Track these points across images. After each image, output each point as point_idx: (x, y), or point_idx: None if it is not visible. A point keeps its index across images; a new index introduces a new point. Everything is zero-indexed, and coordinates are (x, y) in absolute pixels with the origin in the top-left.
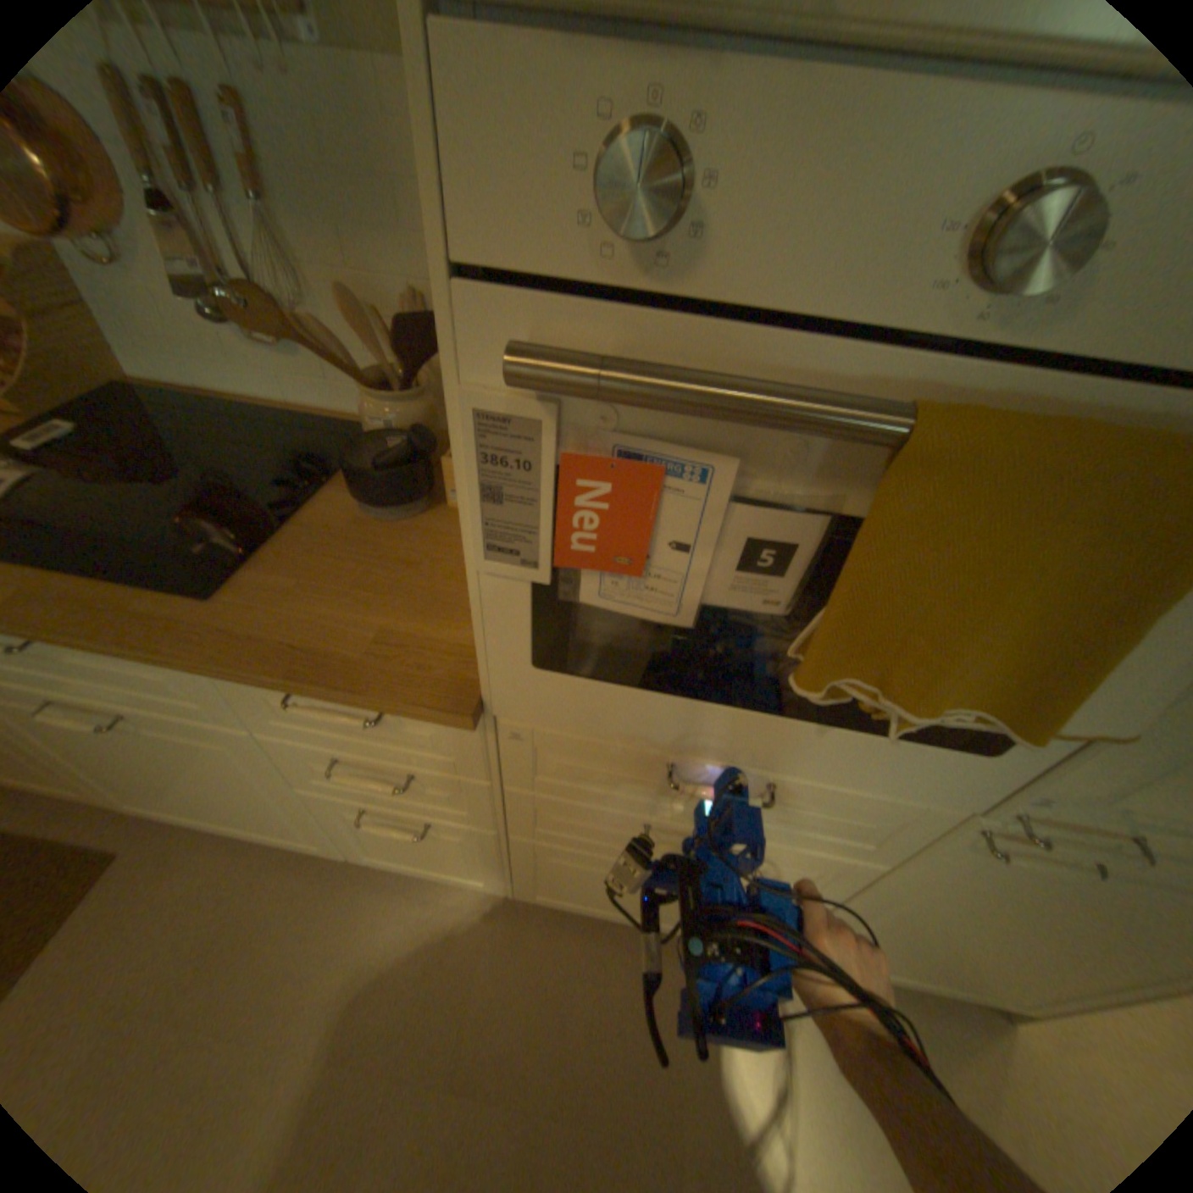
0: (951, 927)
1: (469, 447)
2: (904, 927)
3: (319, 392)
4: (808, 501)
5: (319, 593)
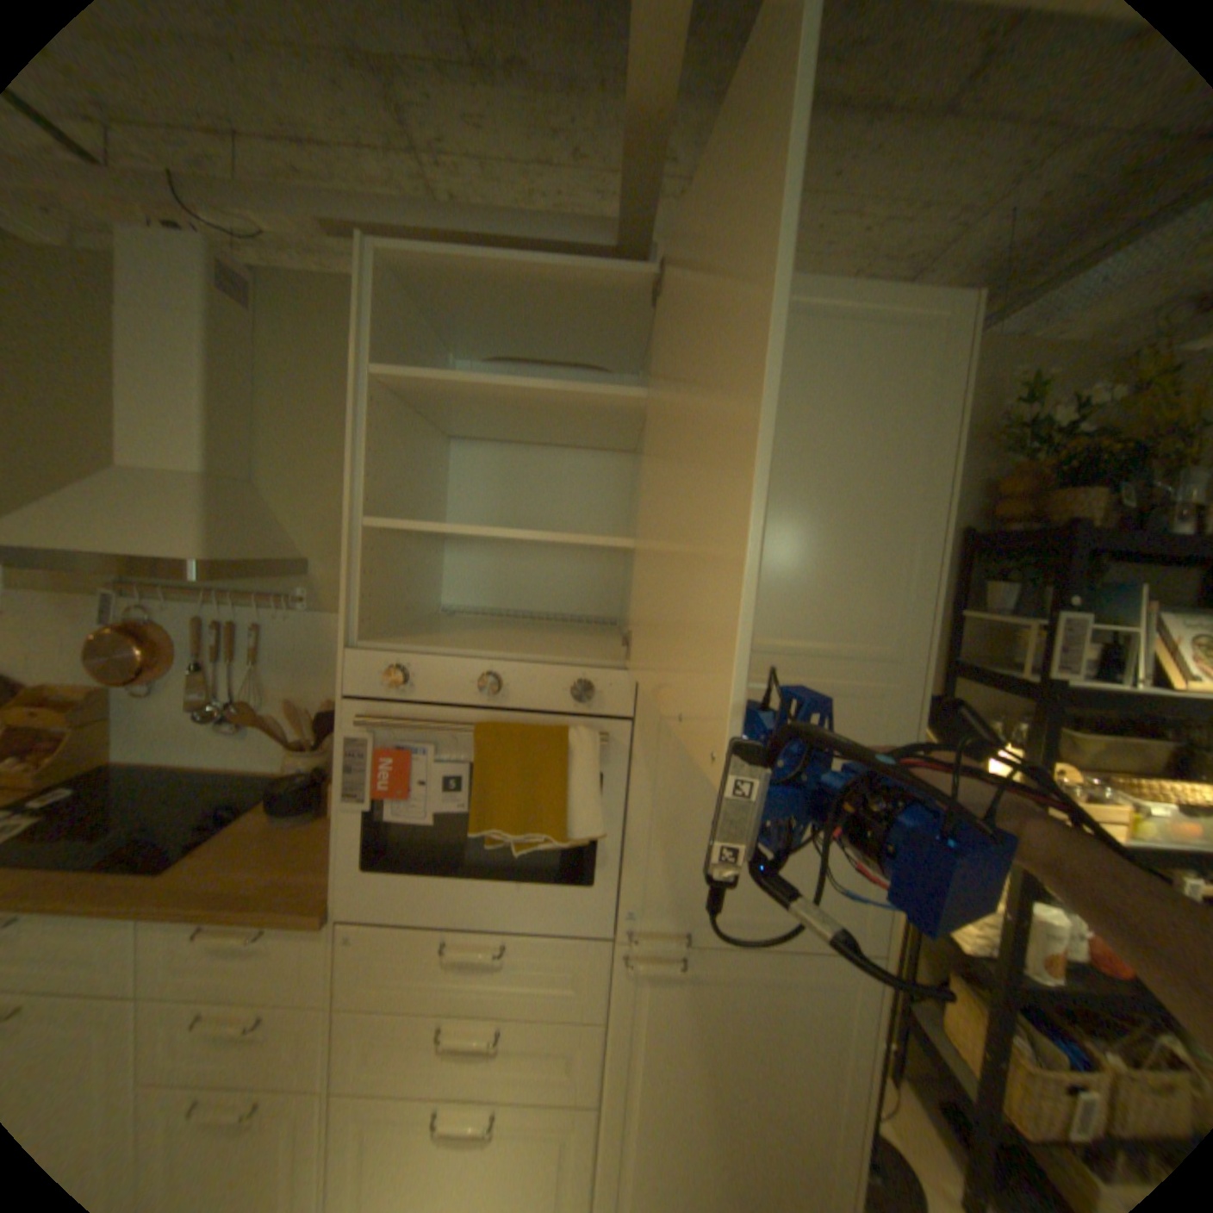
0: (677, 1104)
1: (340, 753)
2: (652, 1123)
3: (252, 762)
4: (461, 760)
5: (233, 868)
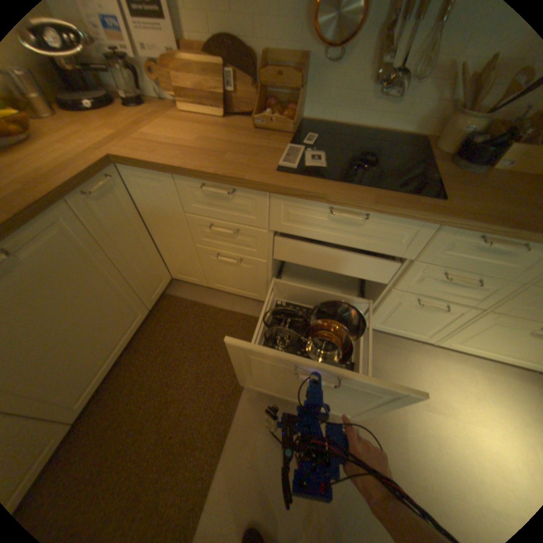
0: None
1: None
2: None
3: (398, 120)
4: None
5: (485, 198)
